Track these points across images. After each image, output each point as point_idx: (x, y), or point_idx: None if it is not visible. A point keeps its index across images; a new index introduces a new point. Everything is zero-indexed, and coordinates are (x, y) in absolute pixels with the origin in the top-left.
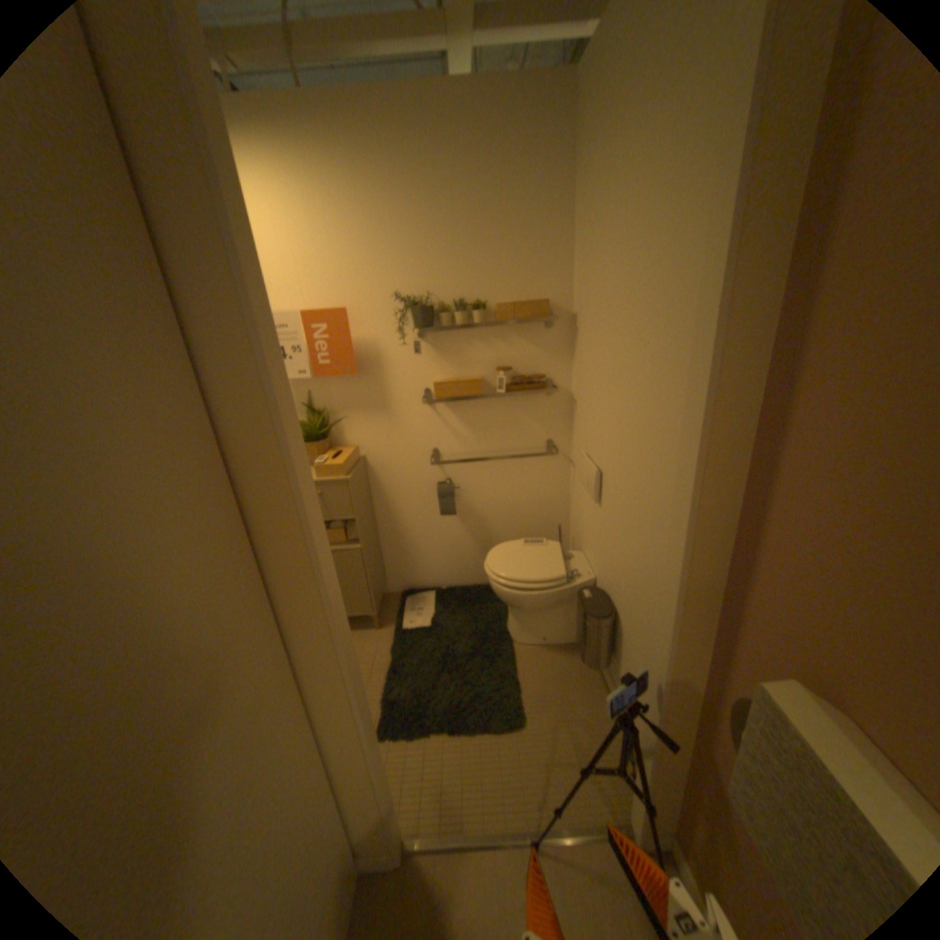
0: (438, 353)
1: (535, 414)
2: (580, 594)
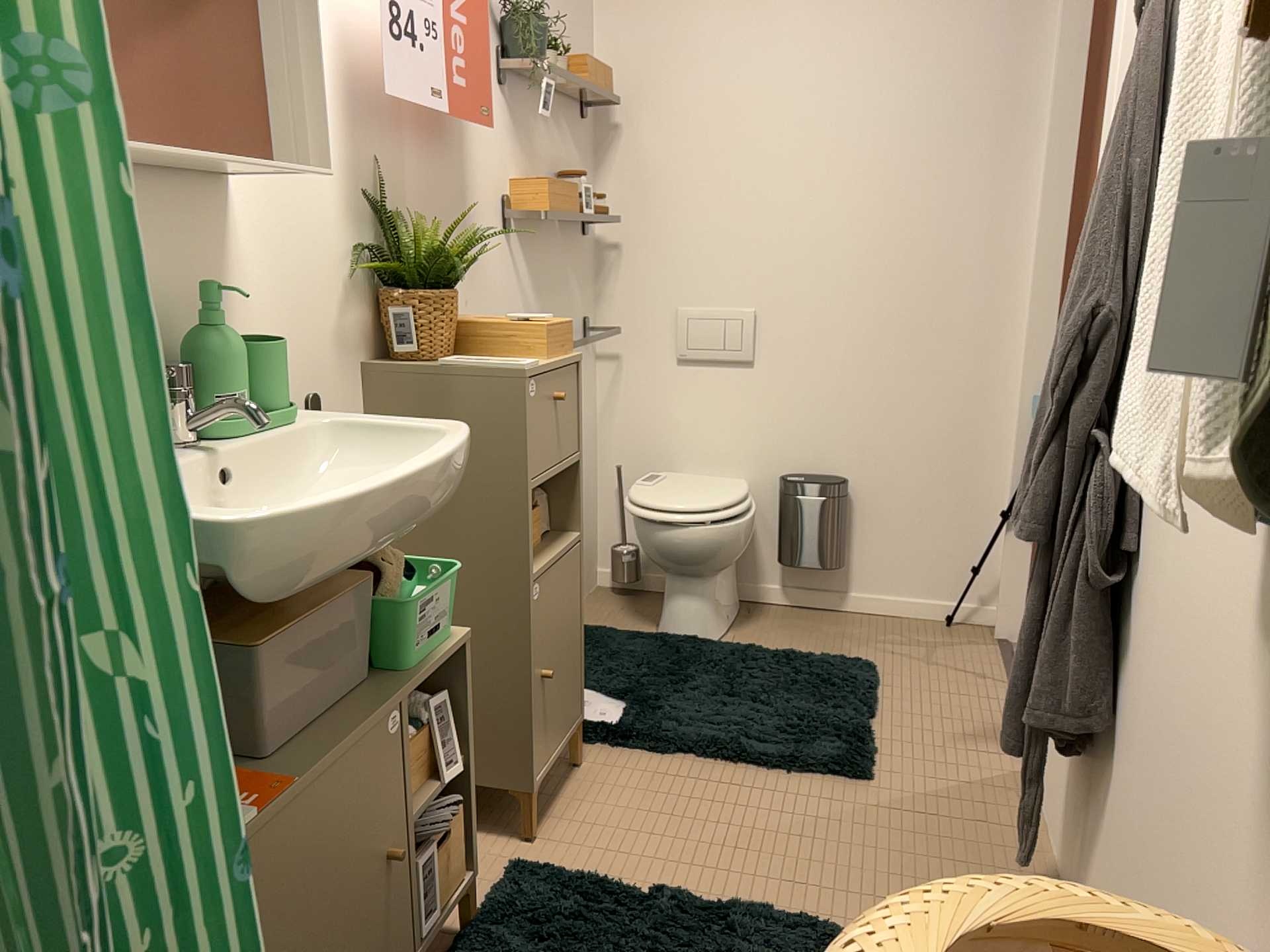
0: (516, 132)
1: (578, 271)
2: (793, 483)
